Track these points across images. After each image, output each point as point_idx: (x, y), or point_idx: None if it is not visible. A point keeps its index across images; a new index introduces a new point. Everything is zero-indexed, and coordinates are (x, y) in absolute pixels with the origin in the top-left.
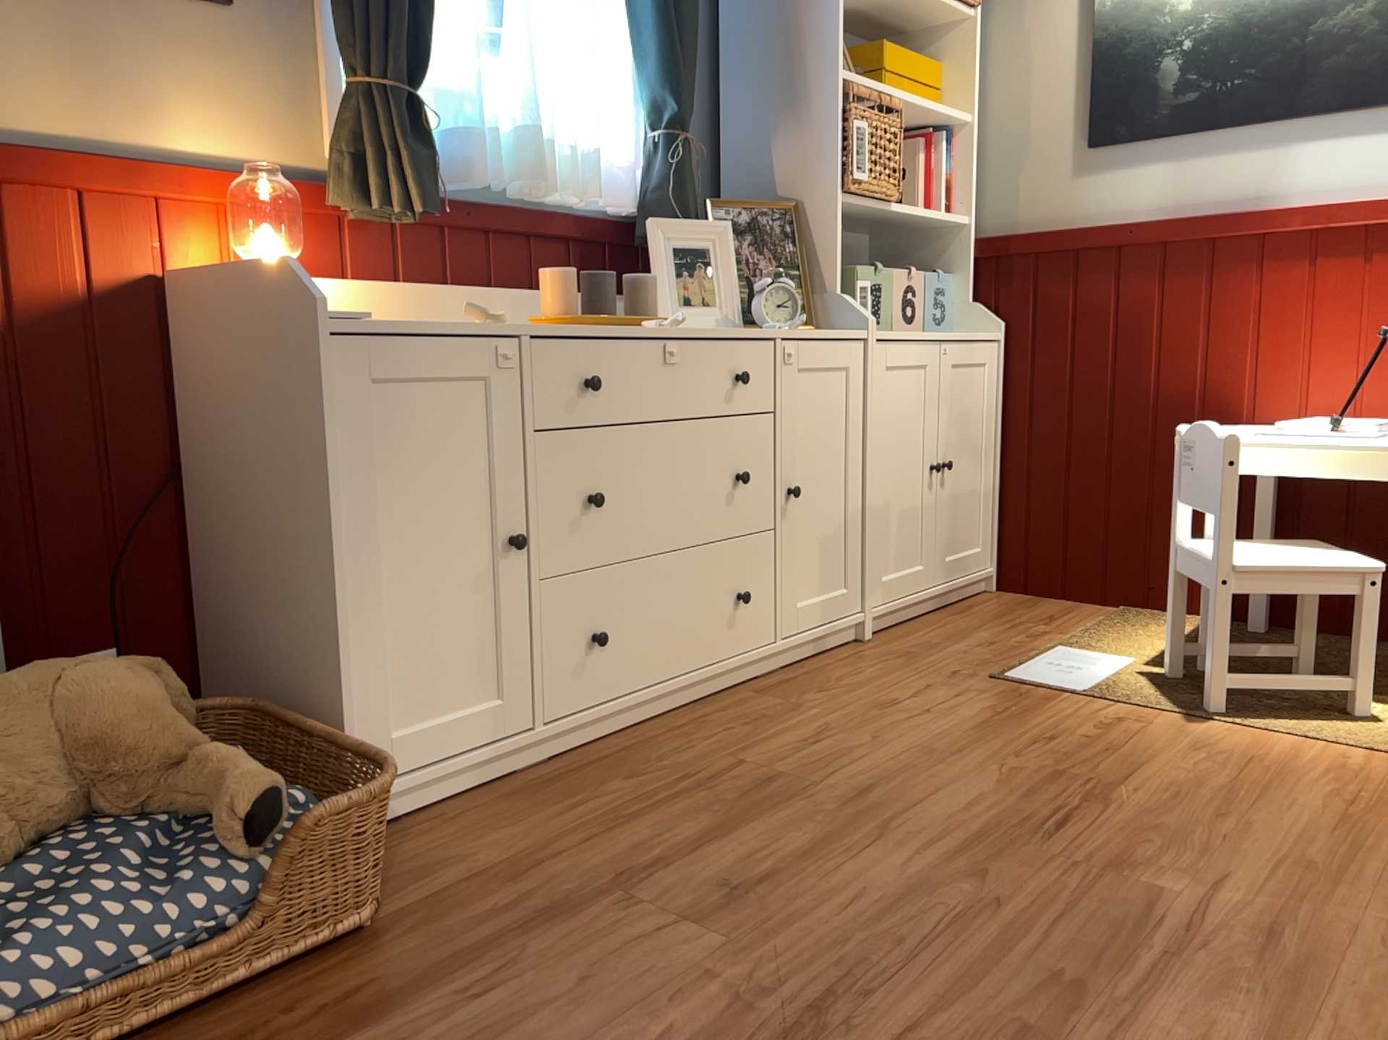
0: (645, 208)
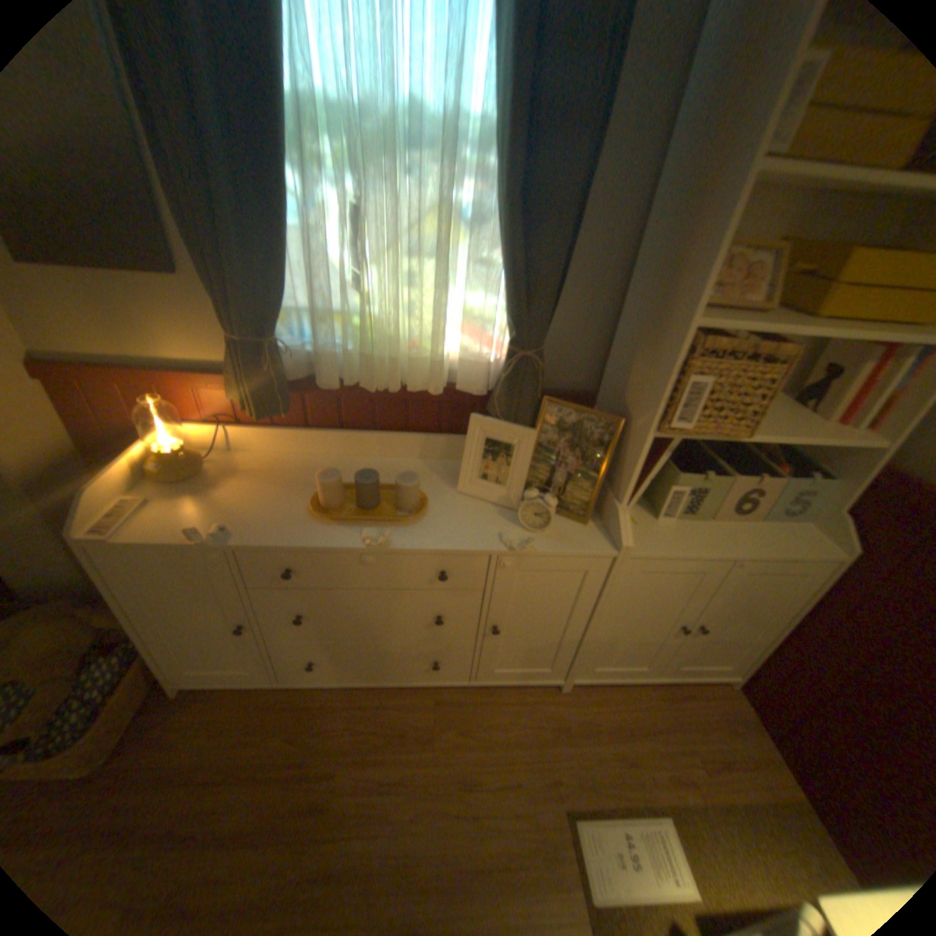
0: (494, 392)
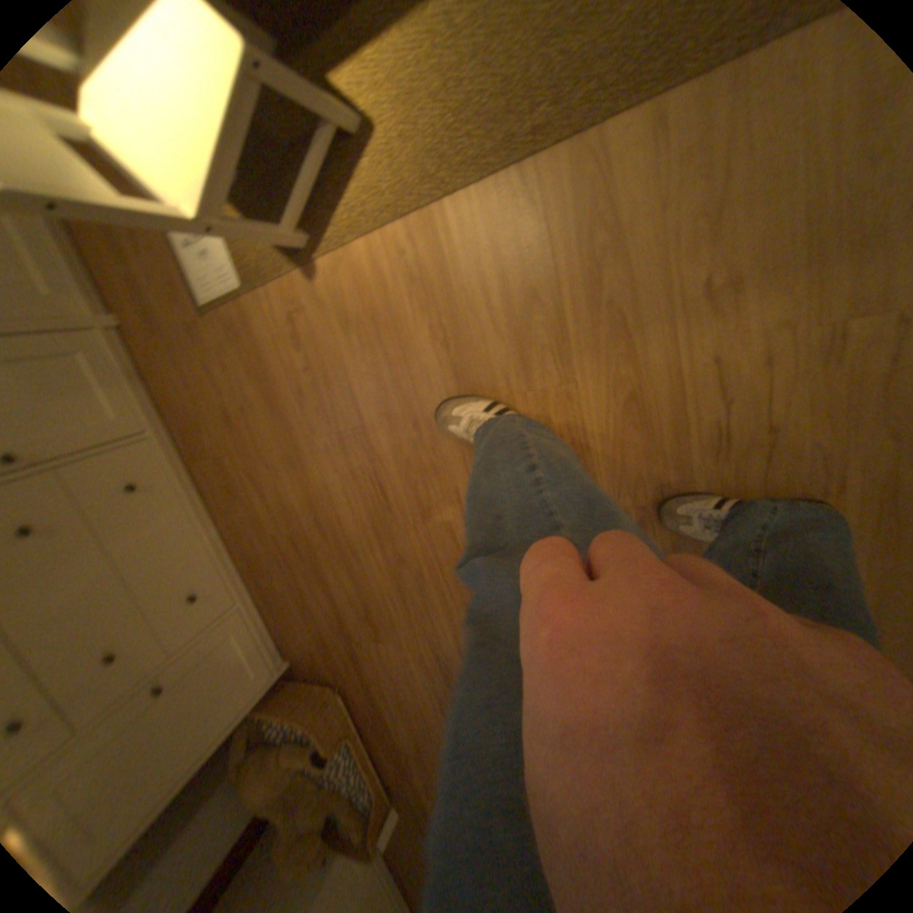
0: None
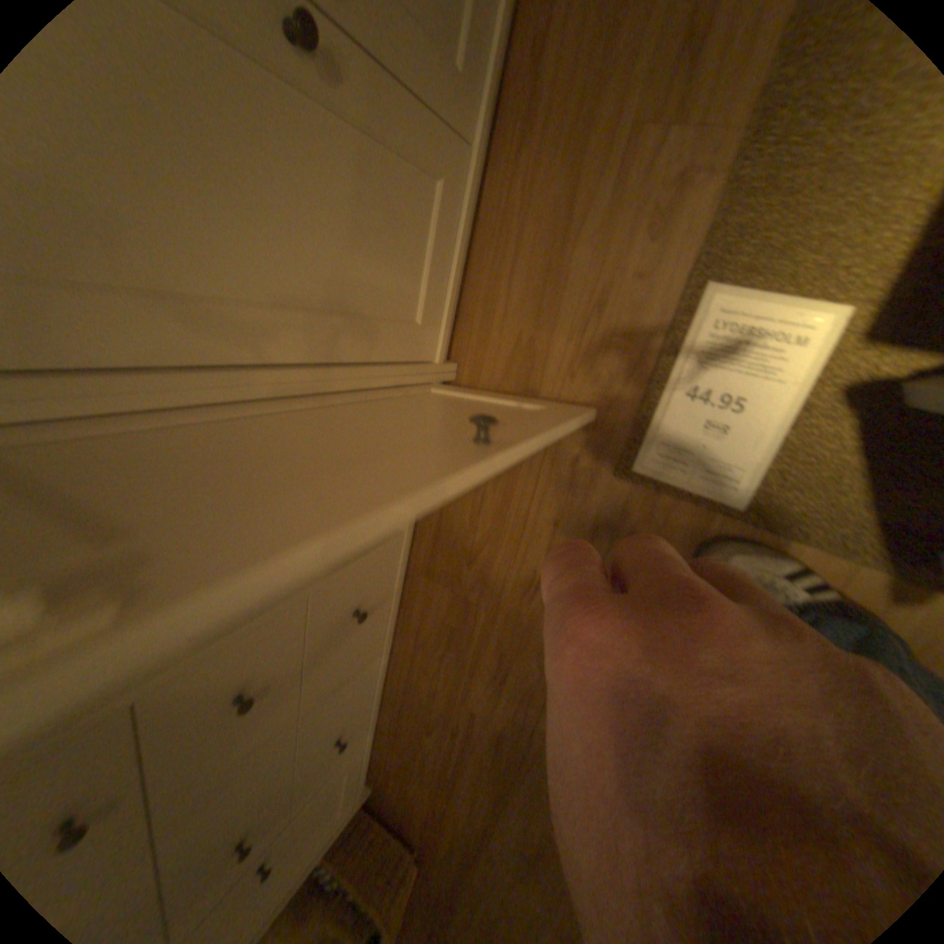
0: None
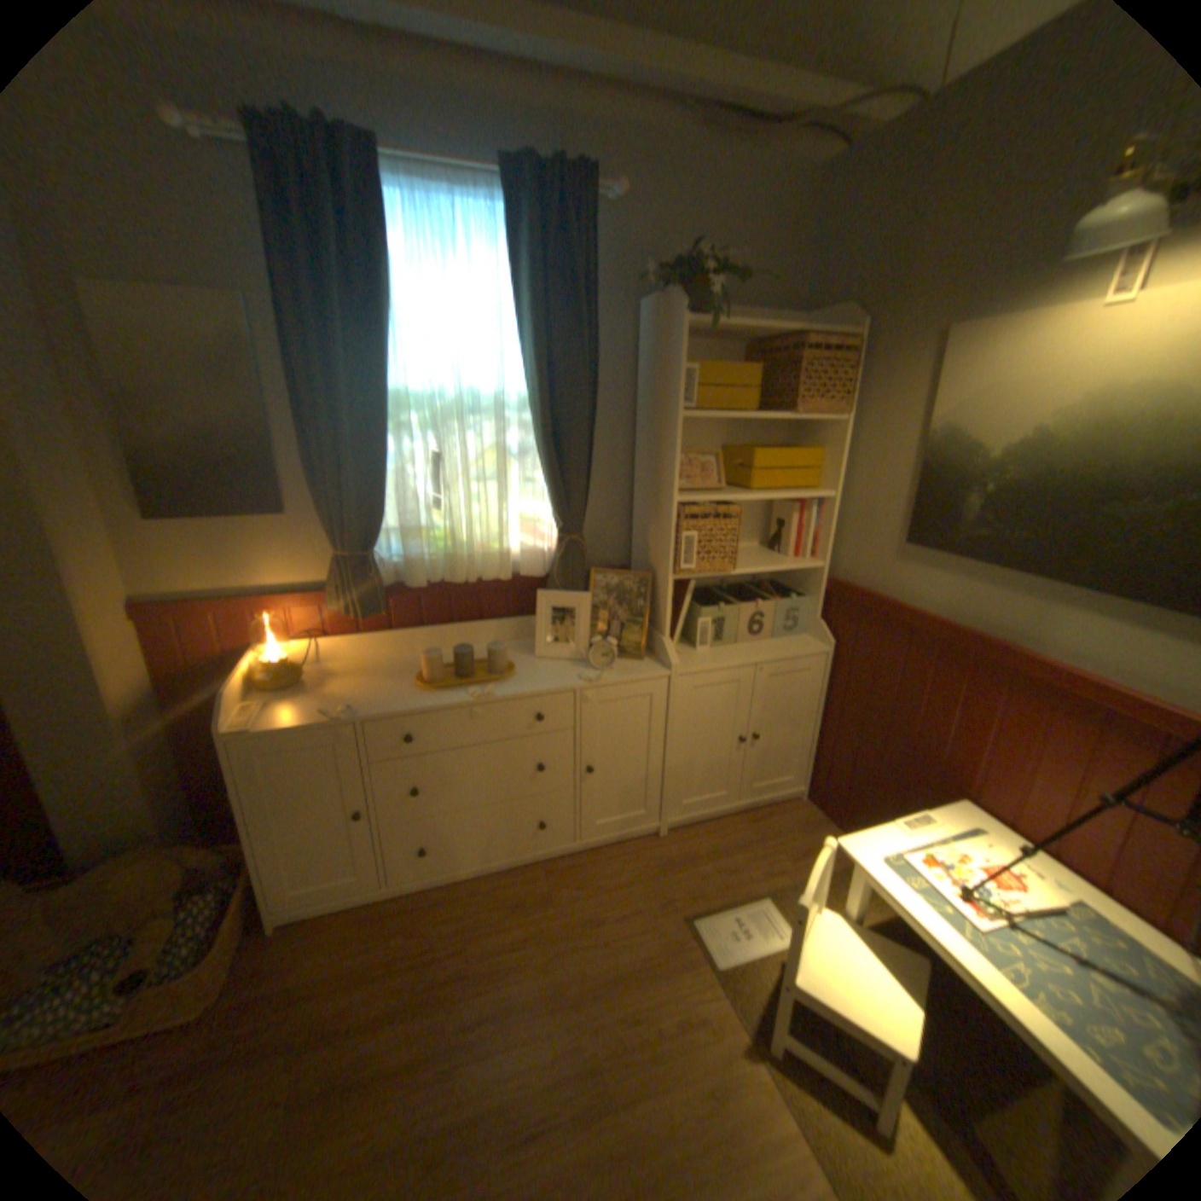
0: (550, 572)
